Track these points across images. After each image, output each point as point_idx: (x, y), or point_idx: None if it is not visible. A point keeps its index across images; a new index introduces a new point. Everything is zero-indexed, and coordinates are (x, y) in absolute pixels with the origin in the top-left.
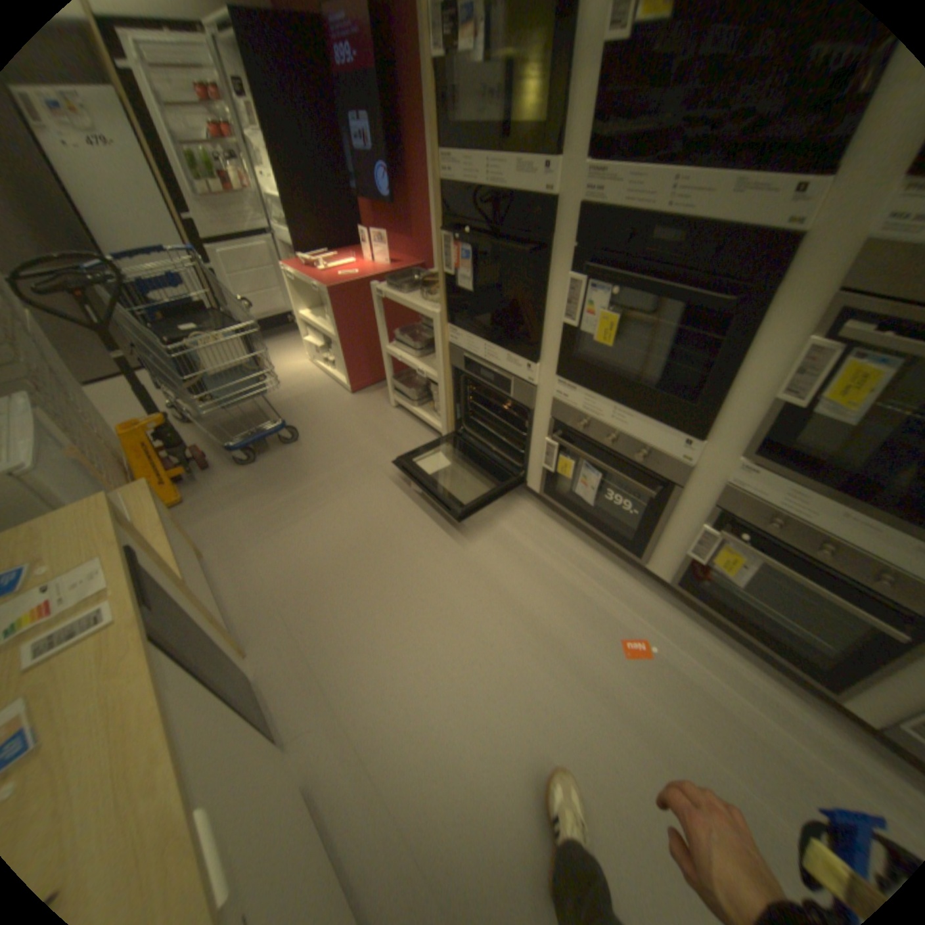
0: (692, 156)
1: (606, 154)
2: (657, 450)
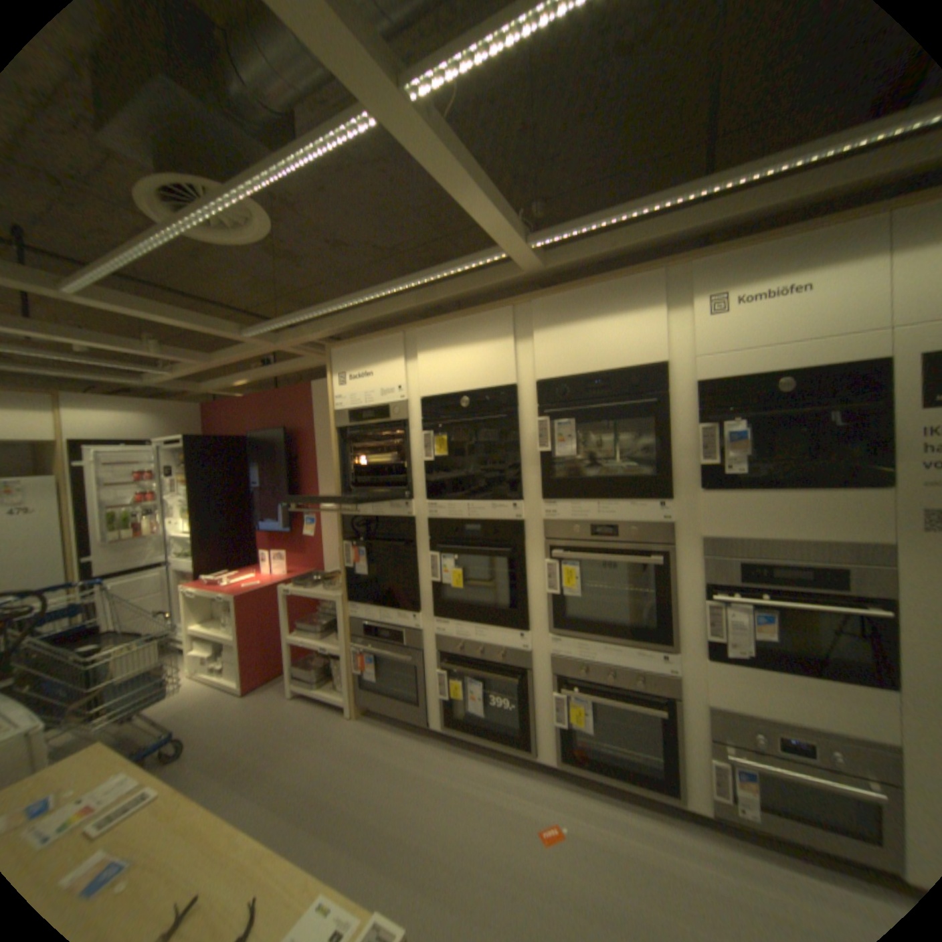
0: (471, 498)
1: (435, 499)
2: (508, 650)
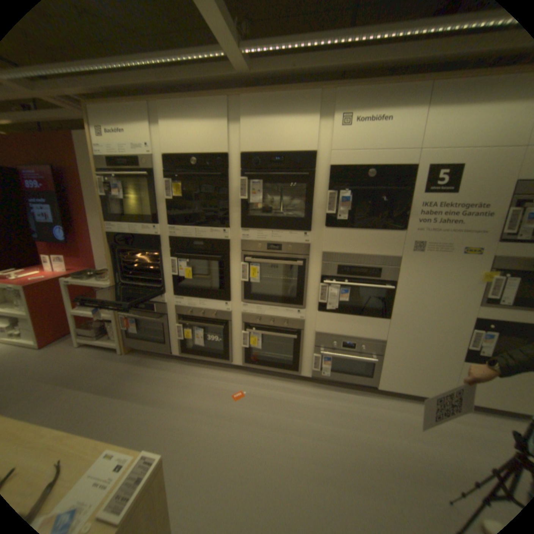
0: (198, 225)
1: (174, 224)
2: (218, 311)
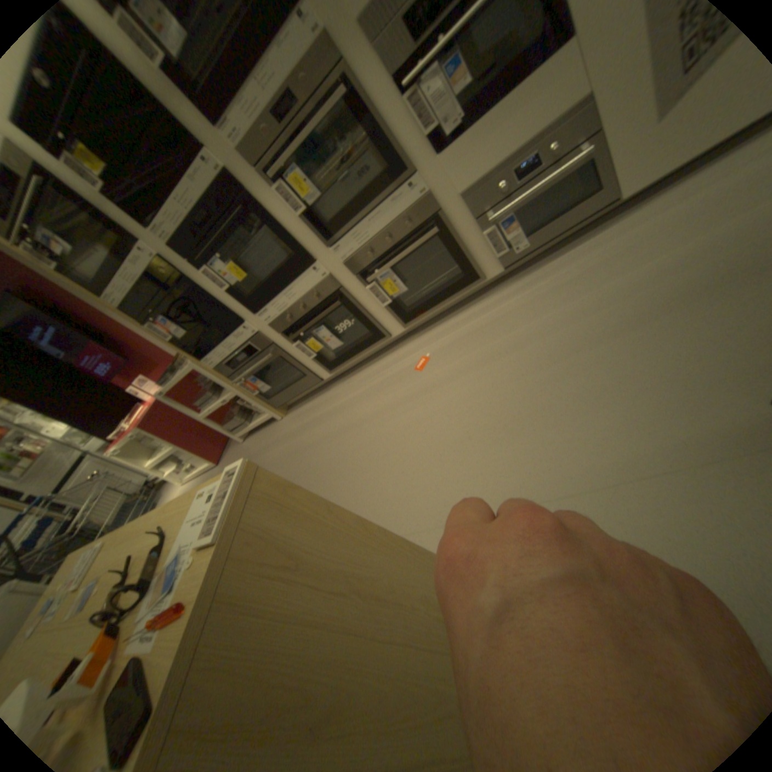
0: (170, 186)
1: (152, 219)
2: (315, 285)
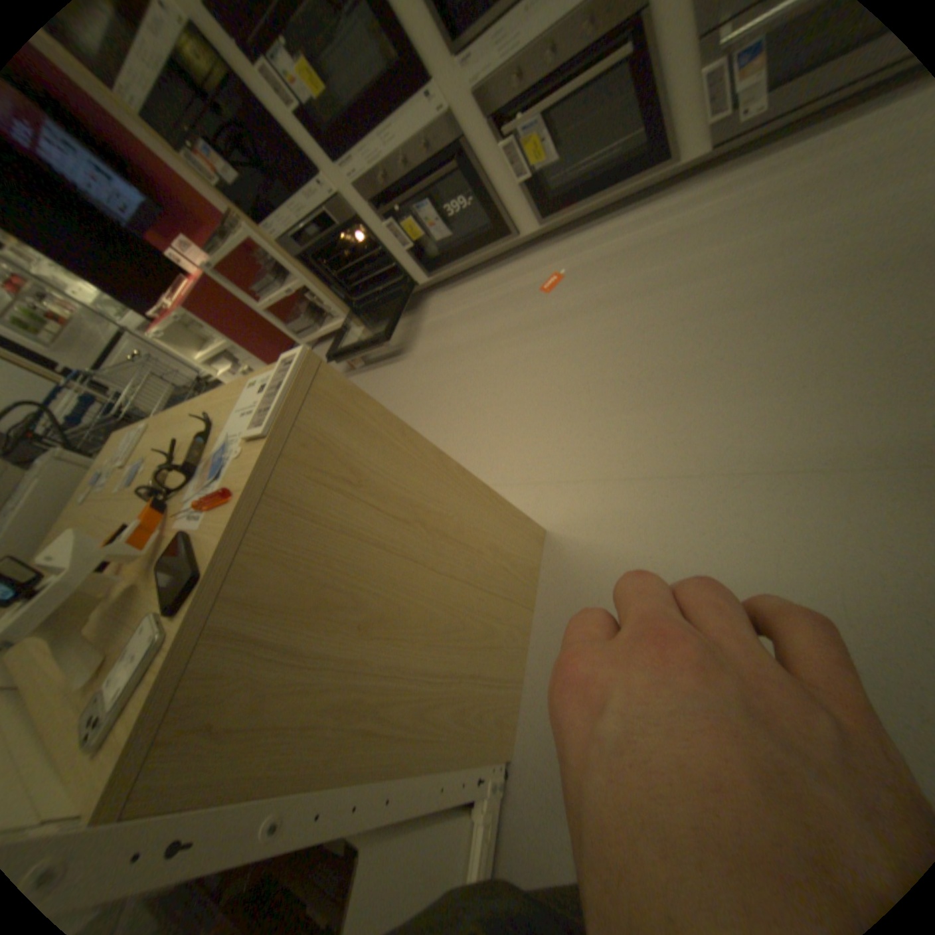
0: None
1: None
2: (424, 125)
